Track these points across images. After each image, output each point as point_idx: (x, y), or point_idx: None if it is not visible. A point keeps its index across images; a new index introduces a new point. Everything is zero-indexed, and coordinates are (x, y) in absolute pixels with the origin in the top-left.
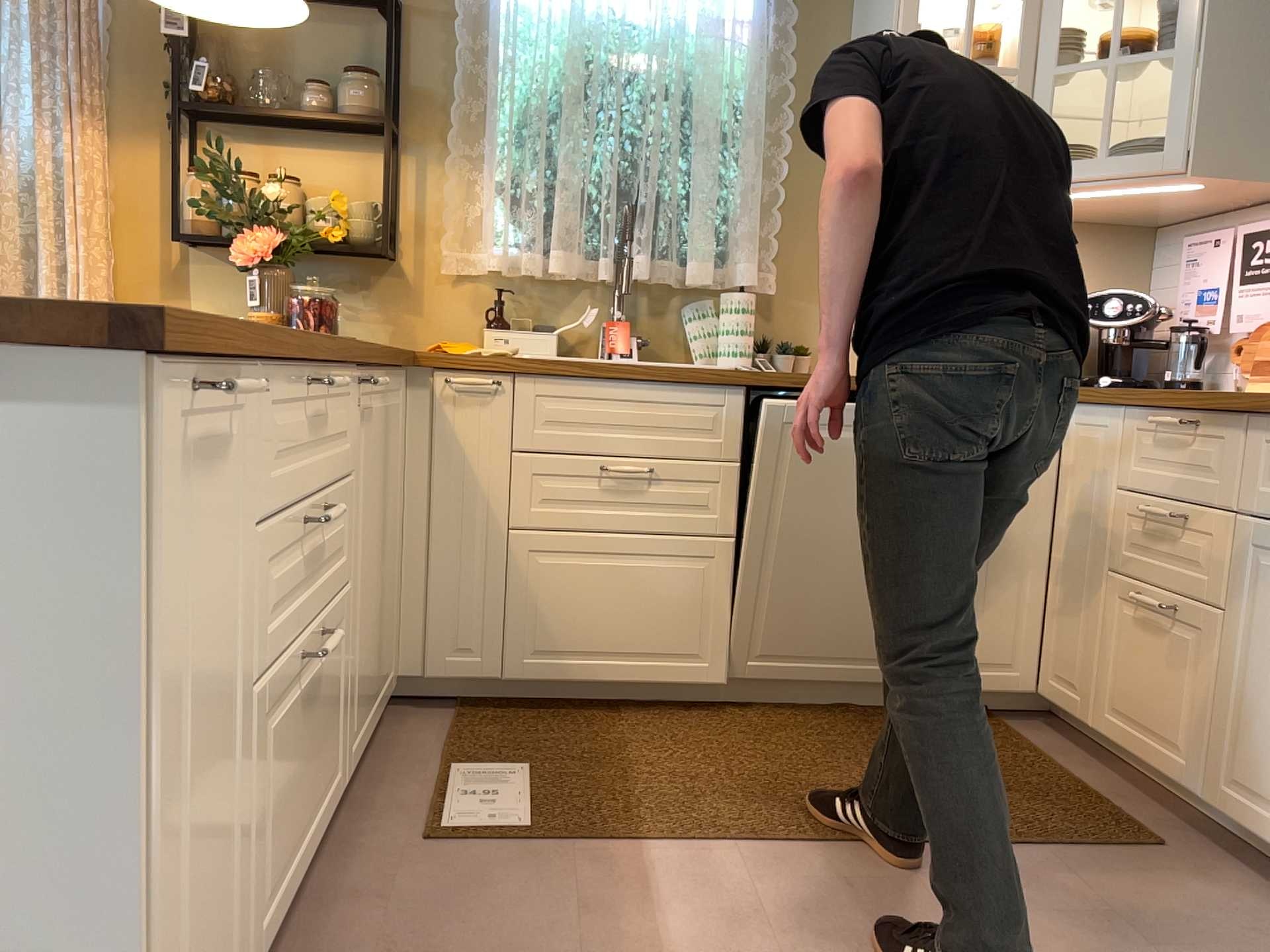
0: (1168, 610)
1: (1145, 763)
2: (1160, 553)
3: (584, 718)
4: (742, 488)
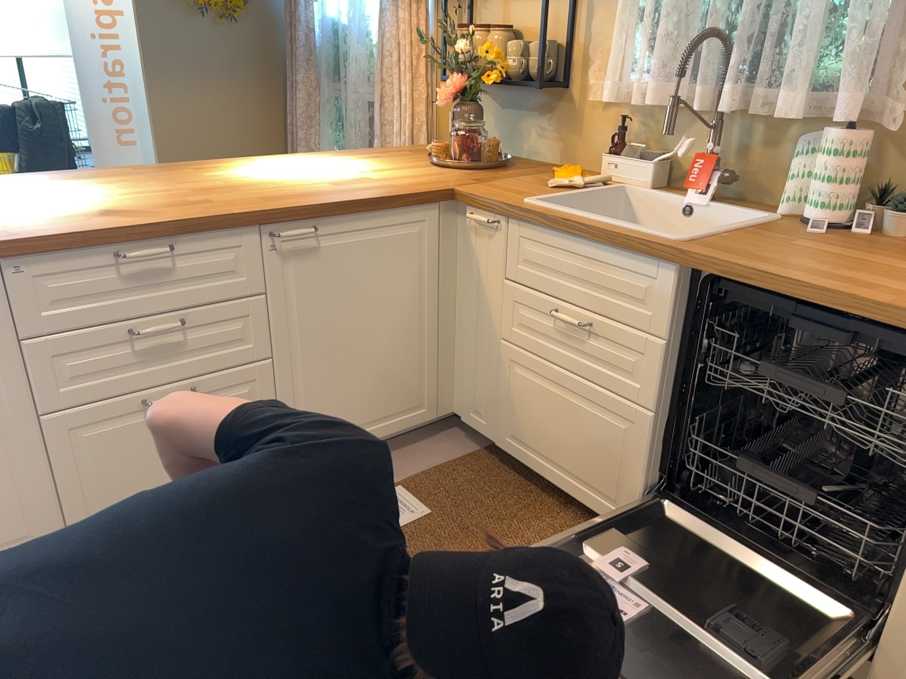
0: None
1: None
2: None
3: (535, 499)
4: (666, 368)
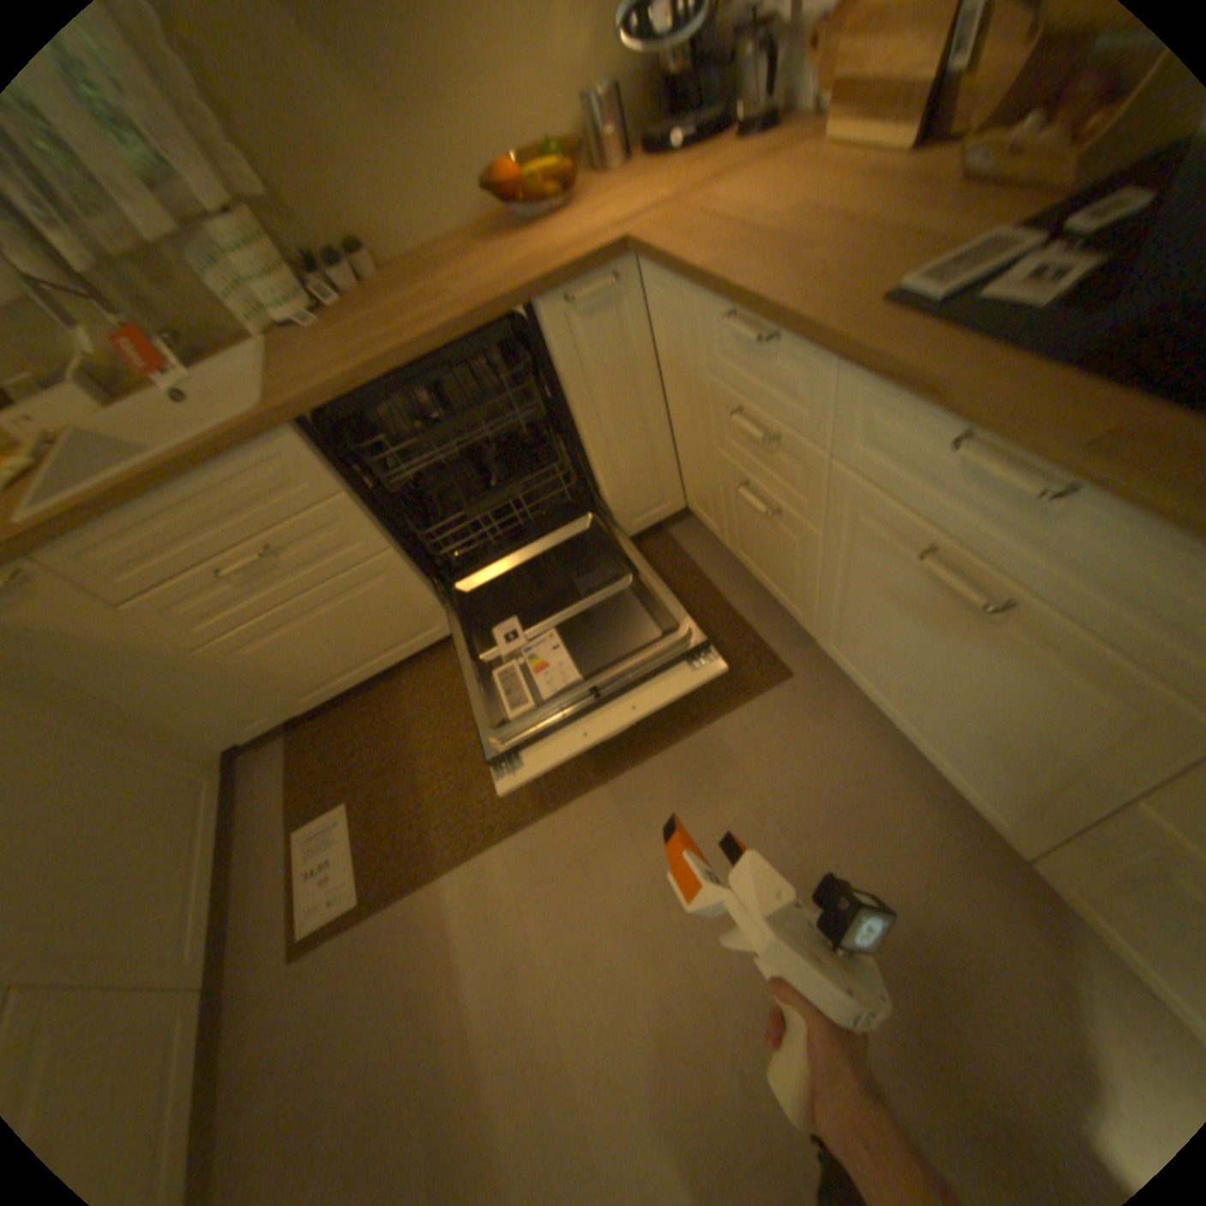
0: (771, 516)
1: (769, 593)
2: (756, 455)
3: (374, 700)
4: (365, 510)
